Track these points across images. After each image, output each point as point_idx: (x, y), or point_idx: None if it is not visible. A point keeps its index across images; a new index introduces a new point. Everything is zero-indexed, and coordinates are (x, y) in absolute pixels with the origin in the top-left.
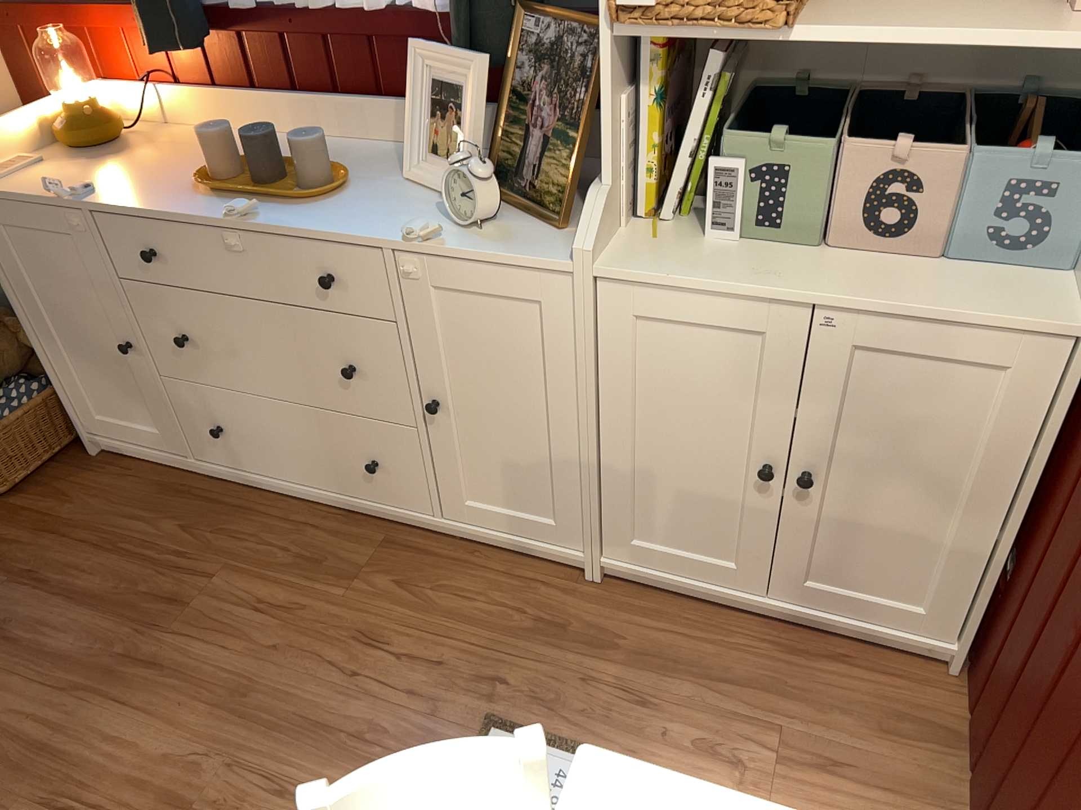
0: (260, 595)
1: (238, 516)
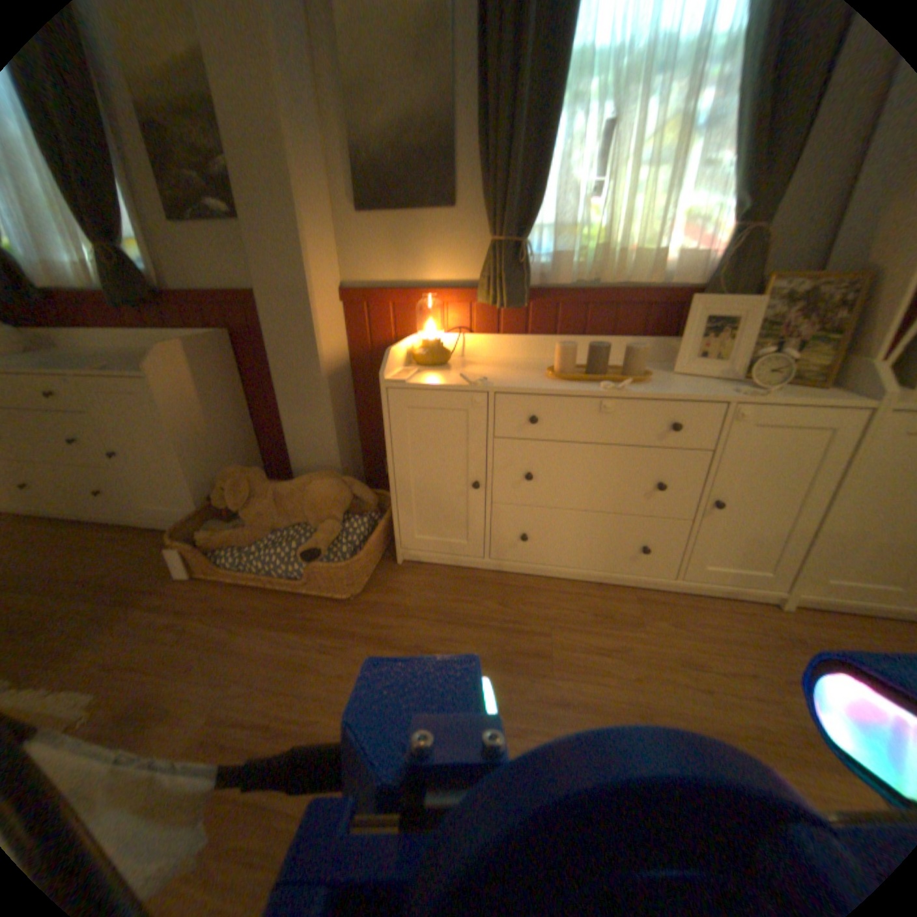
0: (592, 649)
1: (526, 595)
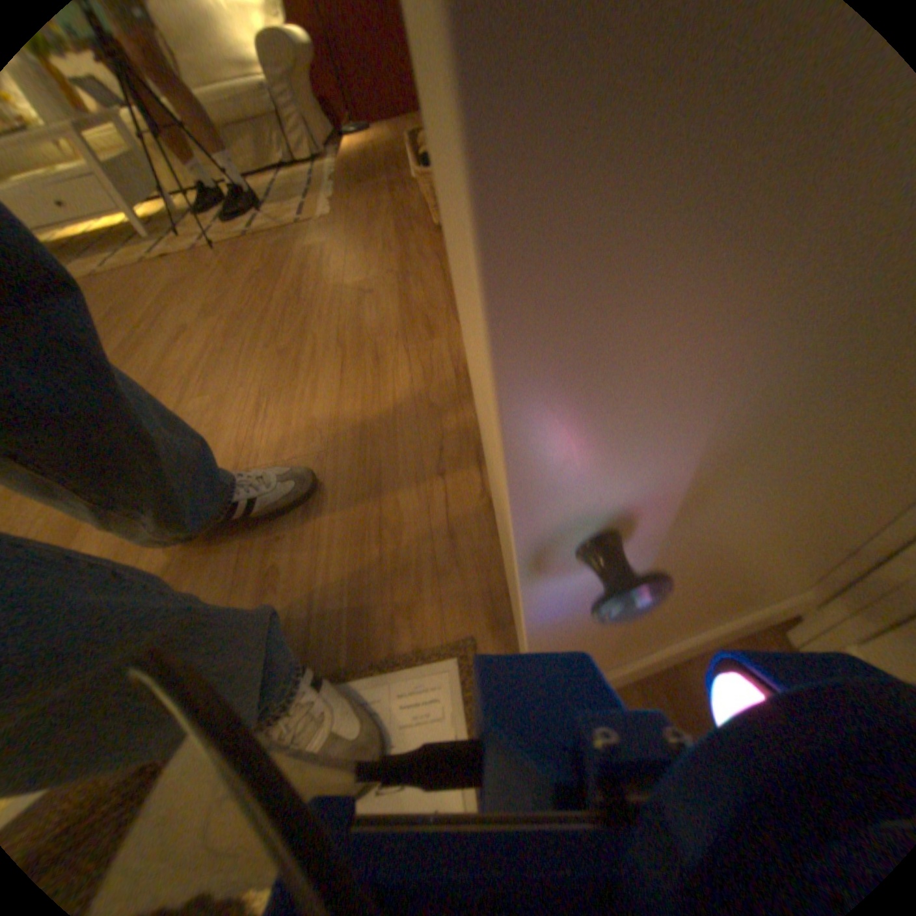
0: (462, 365)
1: None
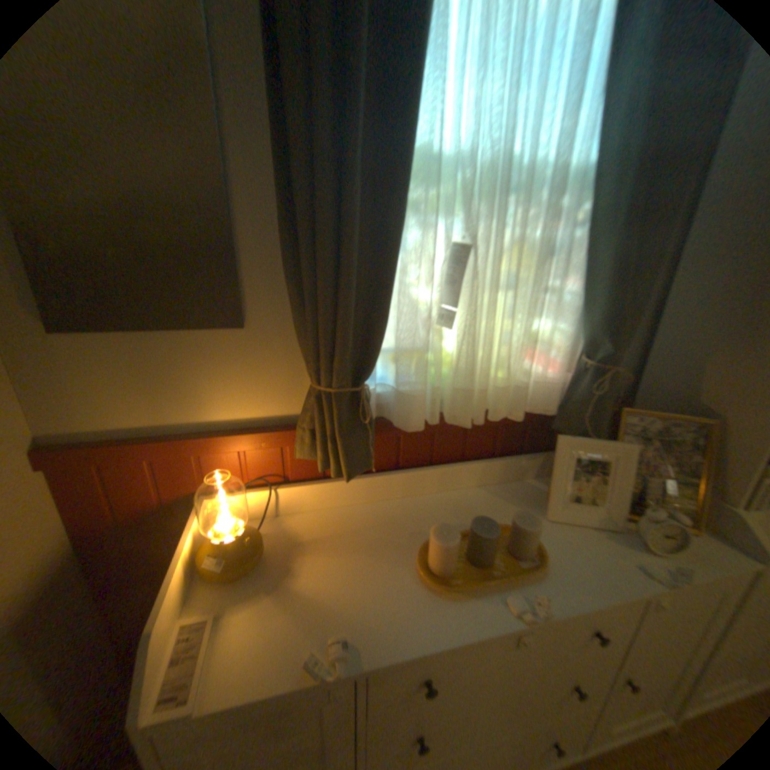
0: None
1: None
